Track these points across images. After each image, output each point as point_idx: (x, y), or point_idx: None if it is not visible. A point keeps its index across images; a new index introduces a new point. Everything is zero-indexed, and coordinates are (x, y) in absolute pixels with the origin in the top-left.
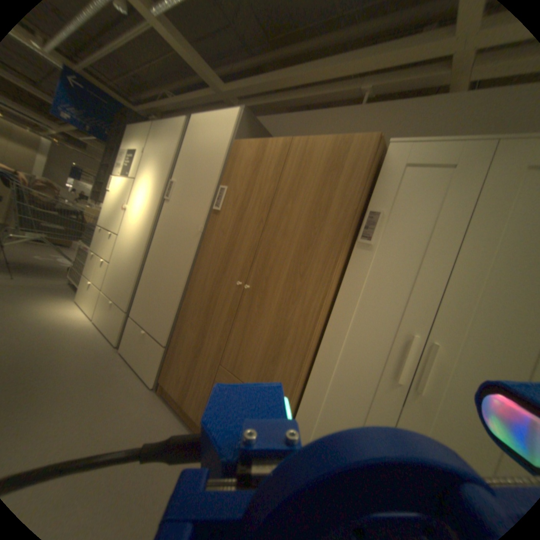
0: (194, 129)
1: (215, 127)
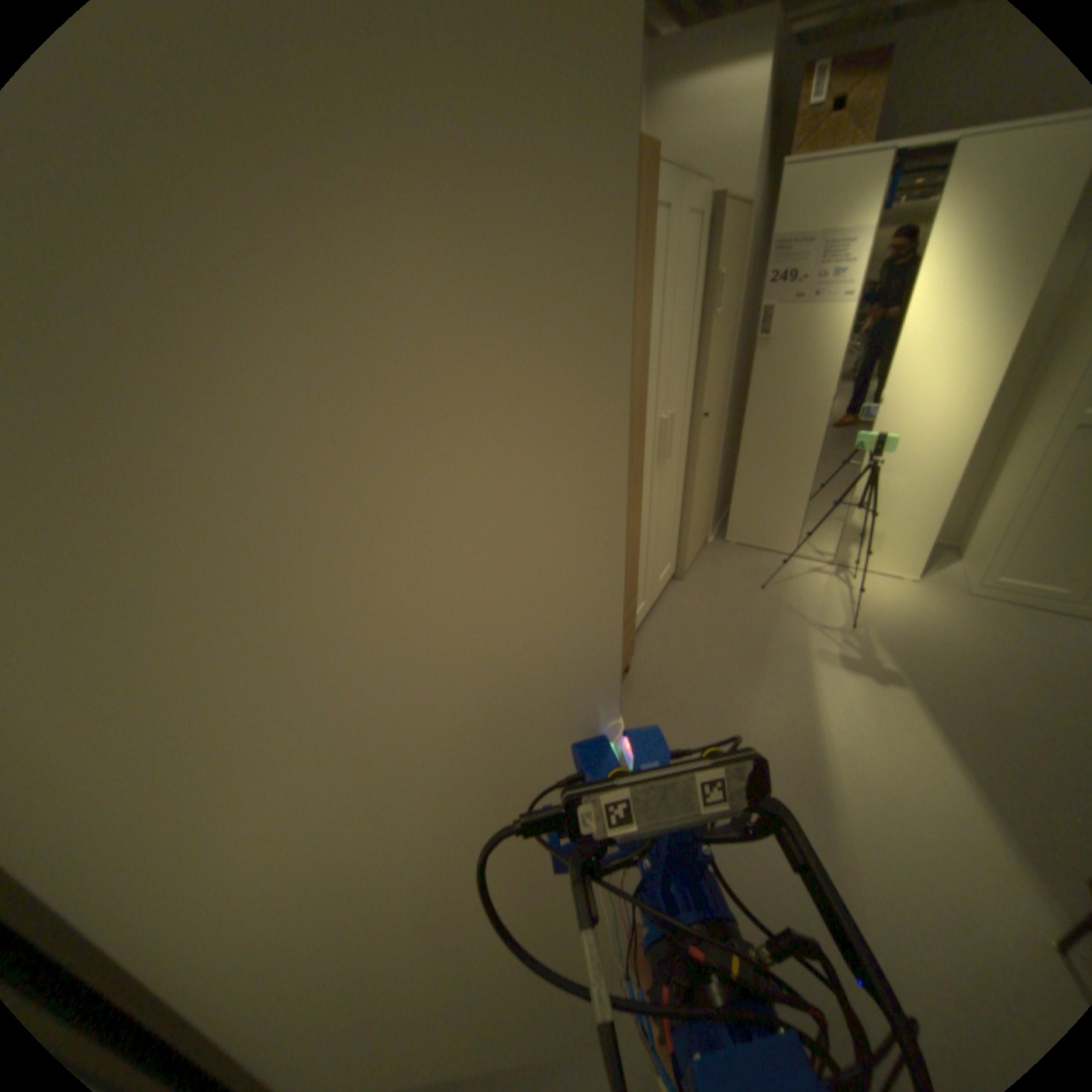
0: None
1: None
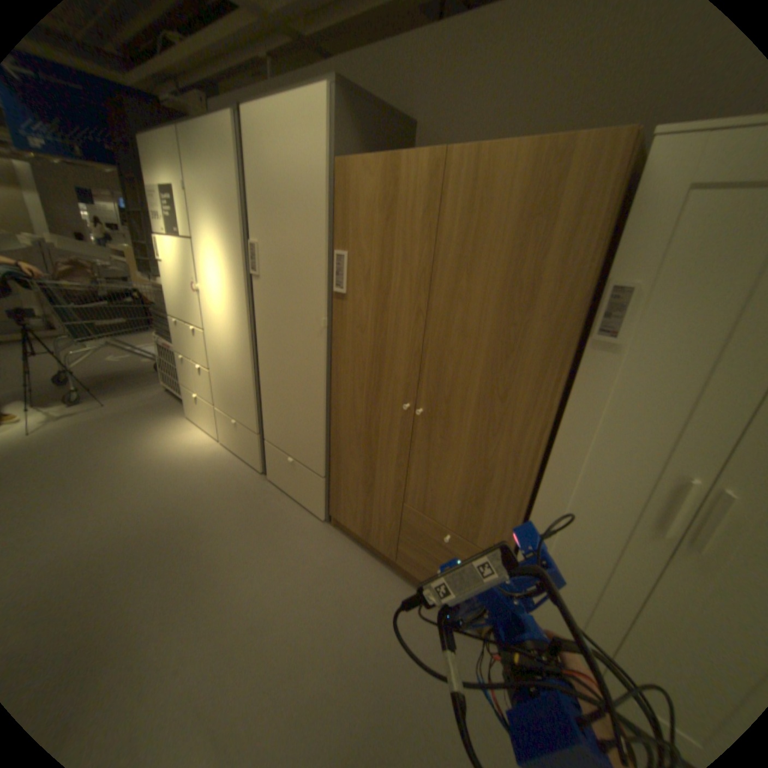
0: (259, 136)
1: (296, 129)
